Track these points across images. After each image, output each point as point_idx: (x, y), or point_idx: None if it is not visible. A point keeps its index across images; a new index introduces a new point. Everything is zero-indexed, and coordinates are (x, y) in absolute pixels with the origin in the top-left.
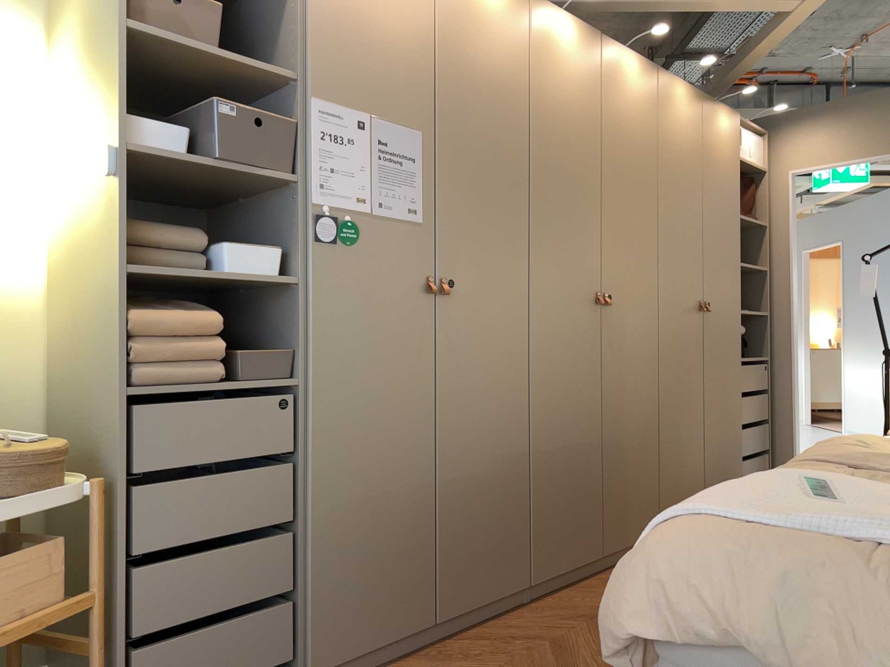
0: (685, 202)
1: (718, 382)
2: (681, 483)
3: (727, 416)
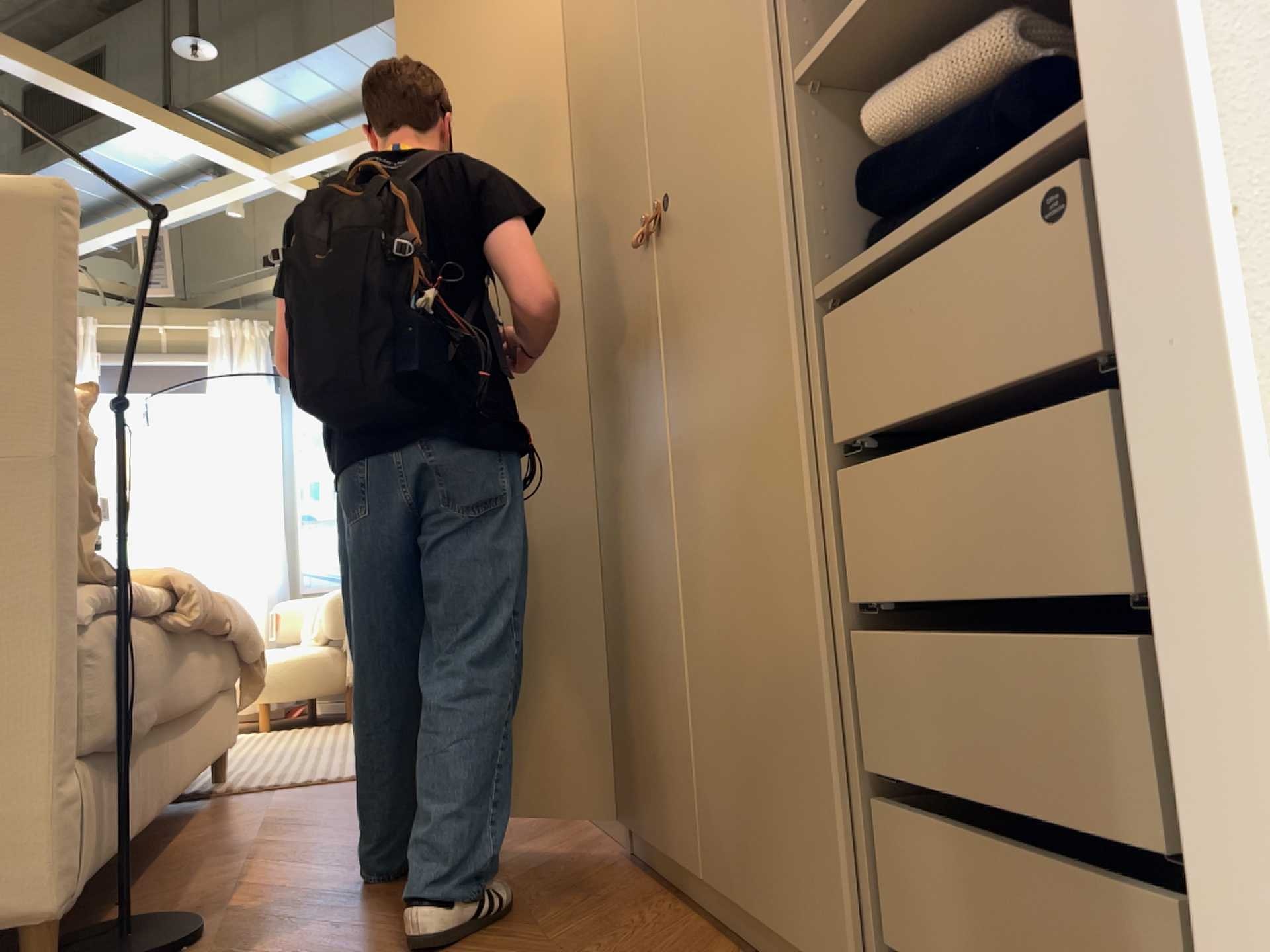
0: (608, 17)
1: (725, 437)
2: (654, 738)
3: (764, 565)
